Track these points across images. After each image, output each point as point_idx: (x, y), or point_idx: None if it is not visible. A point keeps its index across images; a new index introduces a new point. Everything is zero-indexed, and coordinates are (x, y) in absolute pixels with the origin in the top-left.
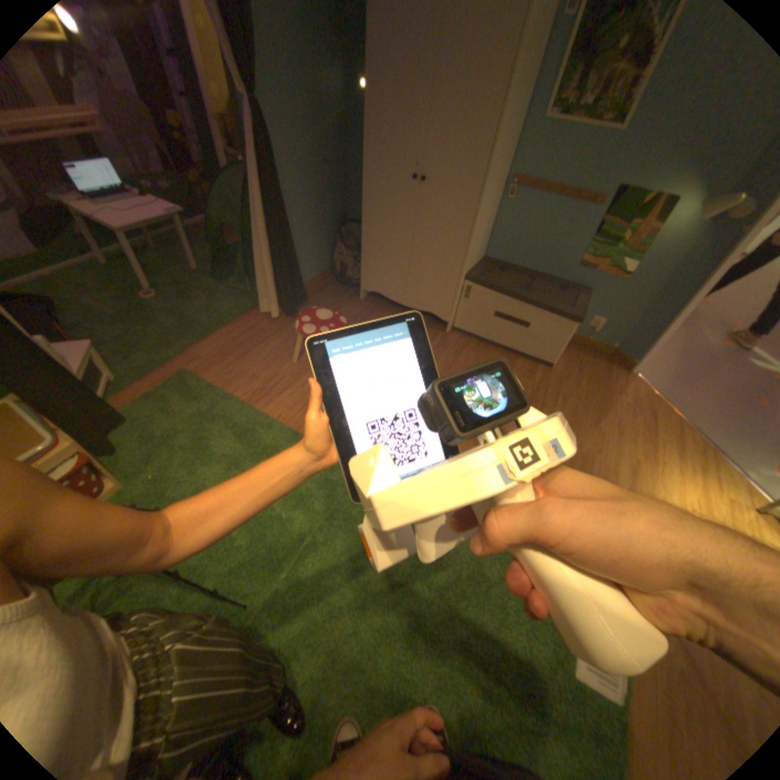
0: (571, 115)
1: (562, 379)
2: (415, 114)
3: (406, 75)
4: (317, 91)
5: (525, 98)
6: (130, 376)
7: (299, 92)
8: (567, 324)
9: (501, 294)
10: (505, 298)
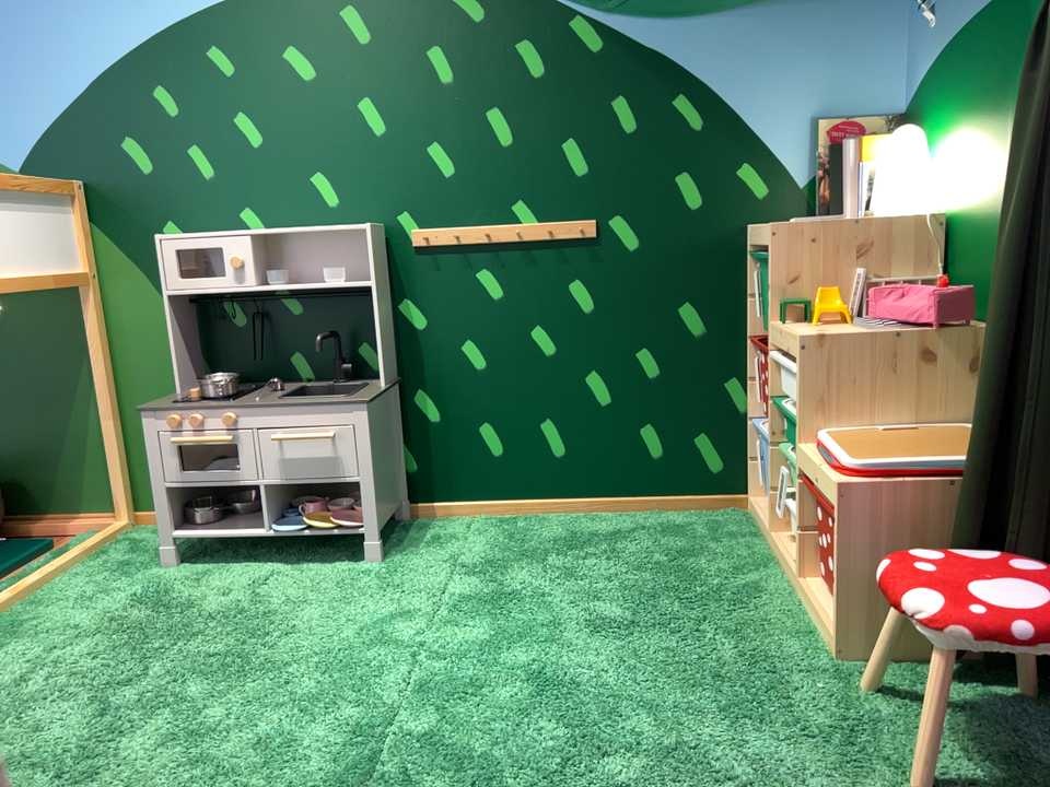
0: None
1: None
2: None
3: None
4: None
5: None
6: None
7: None
8: None
9: None
10: None
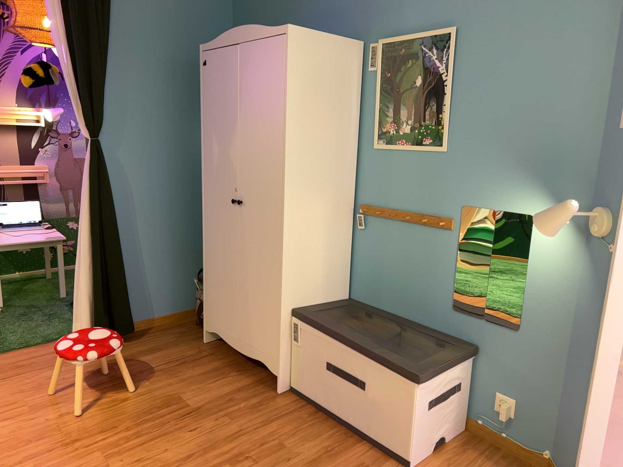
0: (395, 144)
1: None
2: (230, 147)
3: (223, 119)
4: (190, 143)
5: (342, 132)
6: None
7: (165, 143)
8: (404, 385)
9: (325, 335)
10: (331, 342)
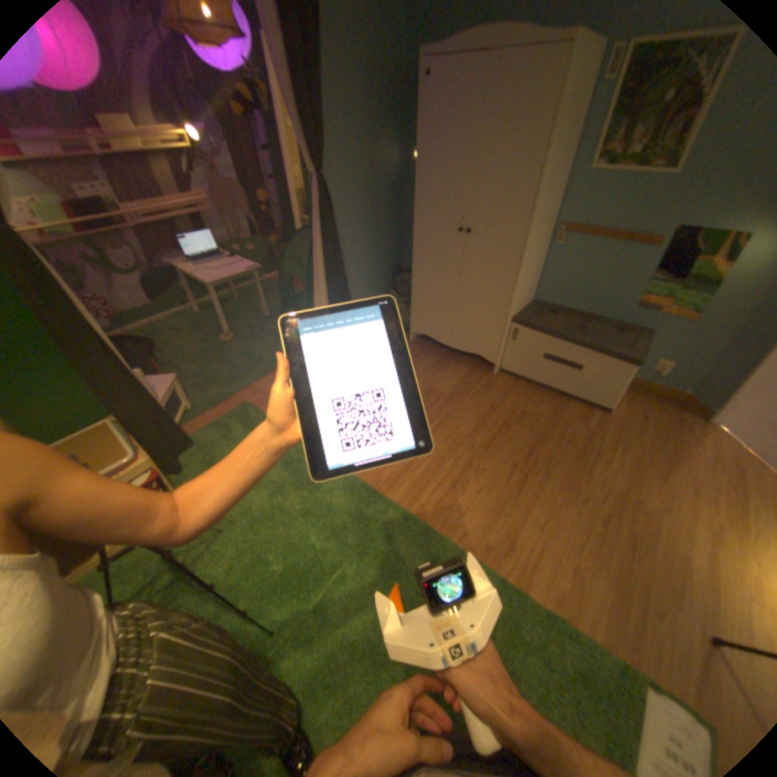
0: (619, 164)
1: (623, 426)
2: (460, 177)
3: (453, 145)
4: (377, 165)
5: (570, 154)
6: (204, 405)
7: (361, 168)
8: (626, 368)
9: (550, 337)
10: (555, 340)
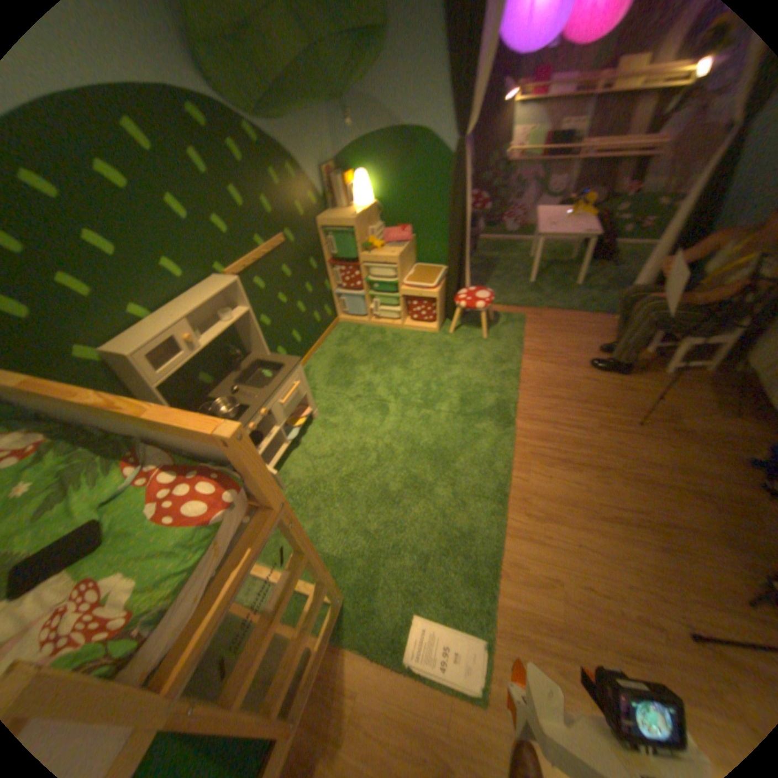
0: None
1: None
2: None
3: None
4: None
5: None
6: (502, 301)
7: None
8: None
9: None
10: None
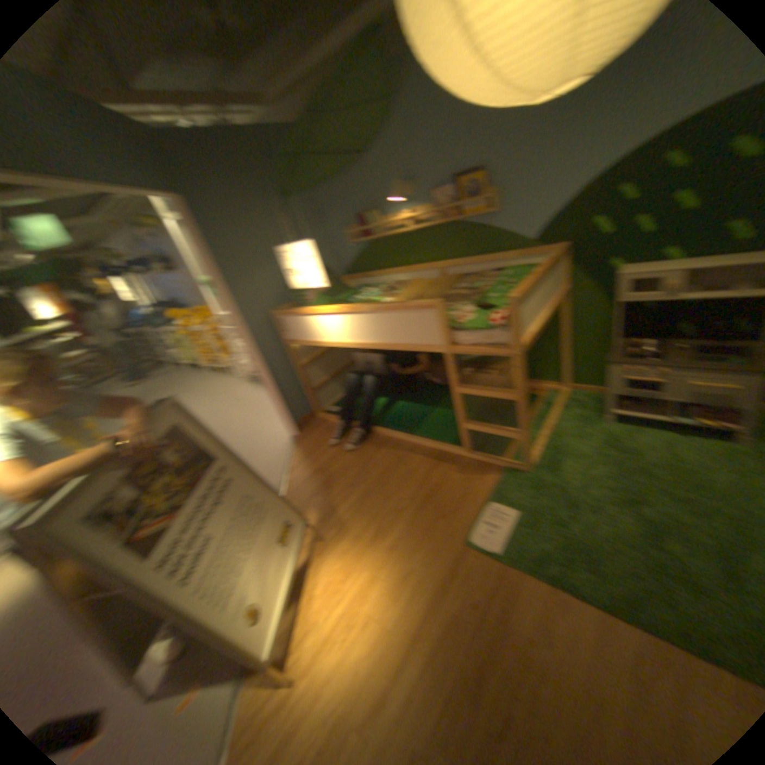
0: None
1: None
2: None
3: None
4: None
5: None
6: None
7: None
8: None
9: None
10: None
